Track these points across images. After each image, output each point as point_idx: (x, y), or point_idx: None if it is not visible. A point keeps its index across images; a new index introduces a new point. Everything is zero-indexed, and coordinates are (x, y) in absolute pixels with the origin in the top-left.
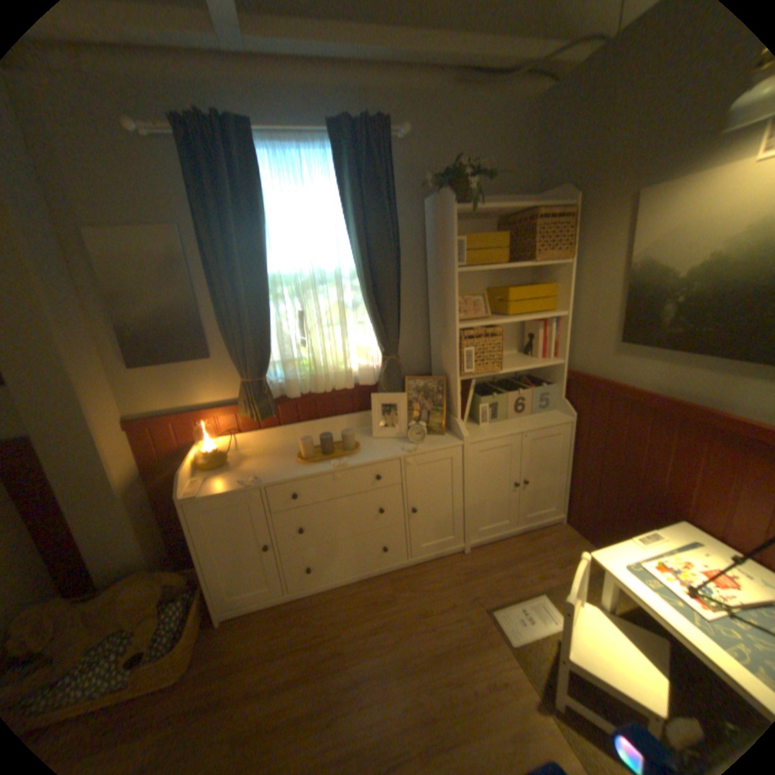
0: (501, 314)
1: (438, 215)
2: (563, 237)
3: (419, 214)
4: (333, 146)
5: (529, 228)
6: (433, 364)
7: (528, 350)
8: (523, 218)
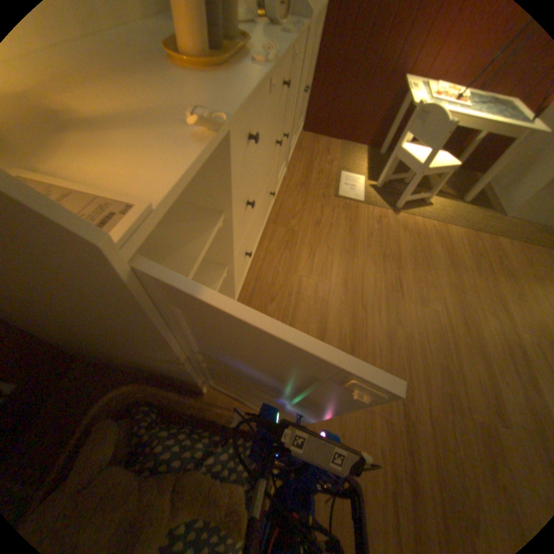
0: None
1: None
2: None
3: None
4: None
5: None
6: None
7: None
8: None
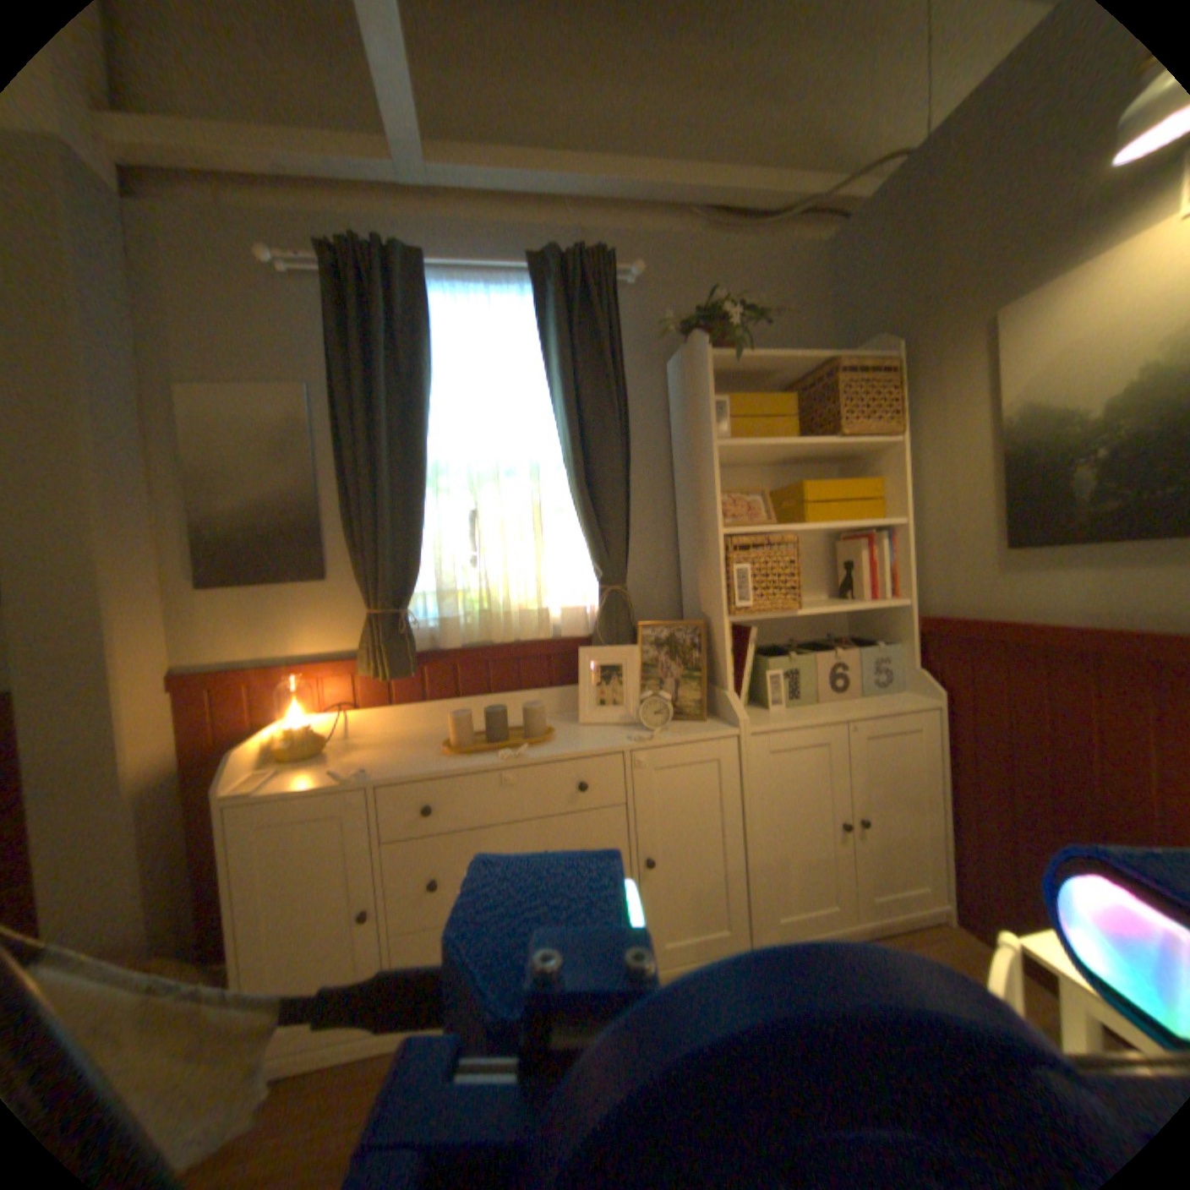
0: (795, 525)
1: (687, 375)
2: (883, 406)
3: (660, 385)
4: (537, 293)
5: (828, 390)
6: (686, 609)
7: (847, 594)
8: (817, 379)
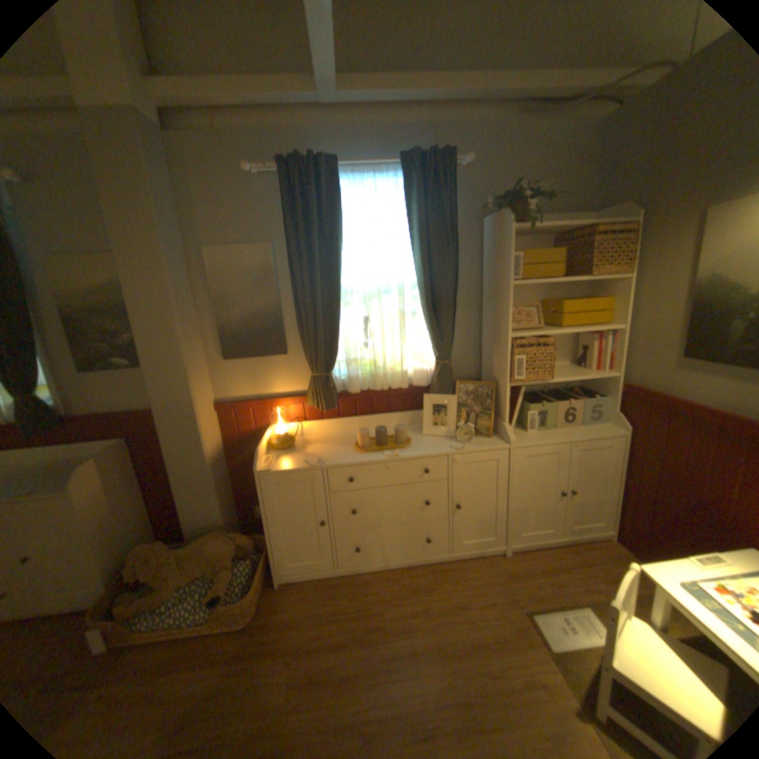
0: (554, 325)
1: (496, 233)
2: (622, 252)
3: (477, 232)
4: (404, 176)
5: (587, 244)
6: (483, 370)
7: (581, 362)
8: (581, 234)
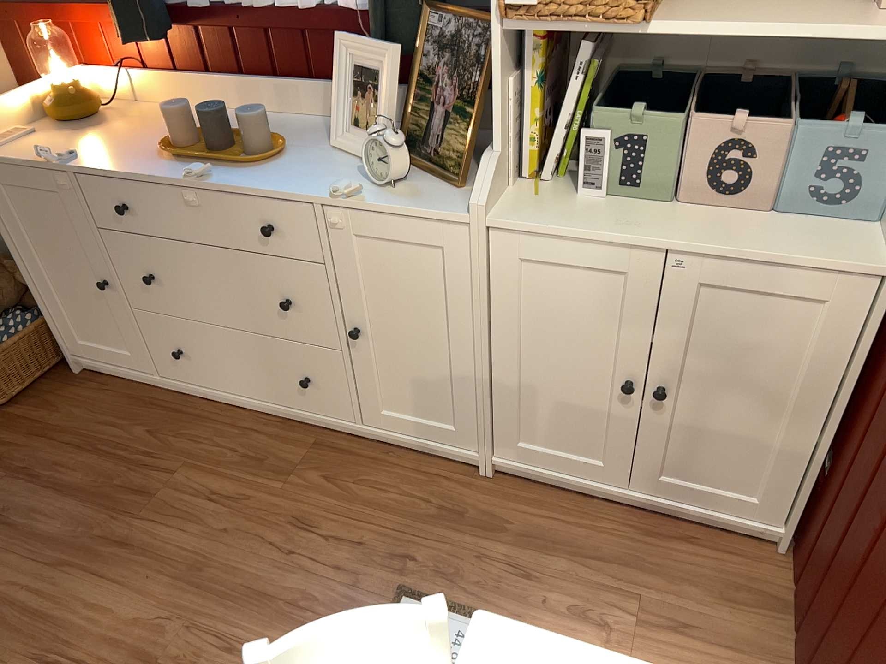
0: None
1: None
2: None
3: None
4: None
5: None
6: None
7: None
8: None
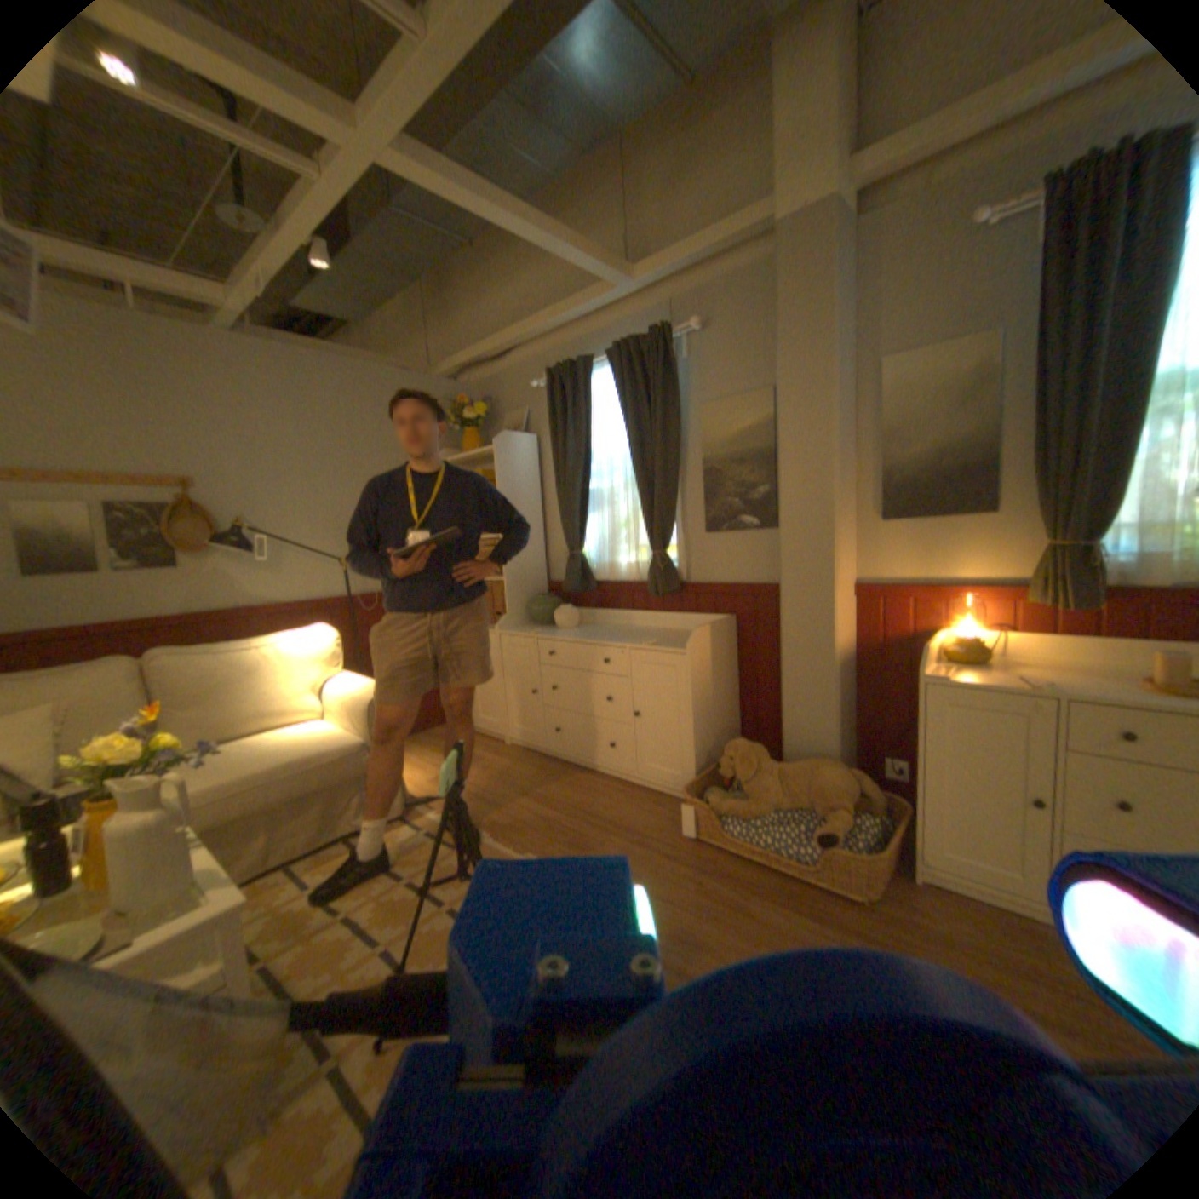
0: None
1: None
2: None
3: None
4: None
5: None
6: None
7: None
8: None
